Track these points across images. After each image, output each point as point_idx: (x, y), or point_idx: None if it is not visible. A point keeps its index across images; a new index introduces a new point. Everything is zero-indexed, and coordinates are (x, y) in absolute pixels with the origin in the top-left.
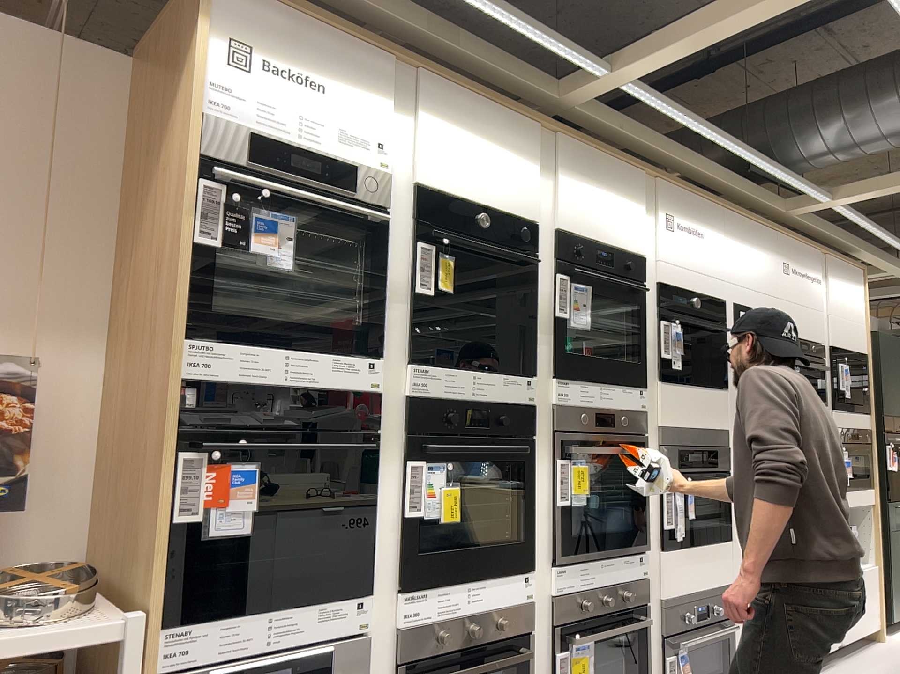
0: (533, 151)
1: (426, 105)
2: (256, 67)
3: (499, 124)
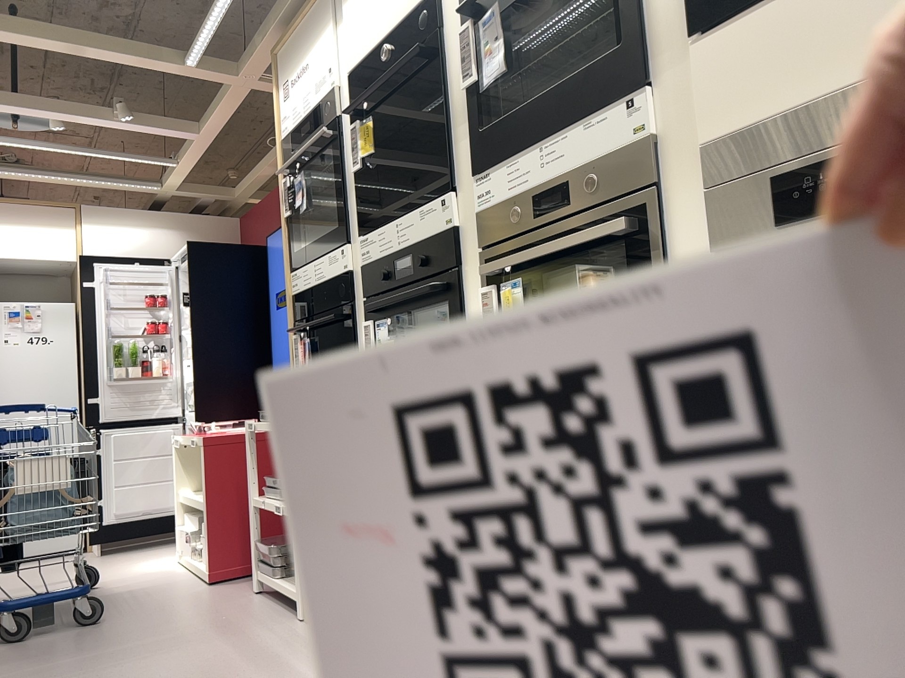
0: None
1: None
2: (285, 88)
3: None
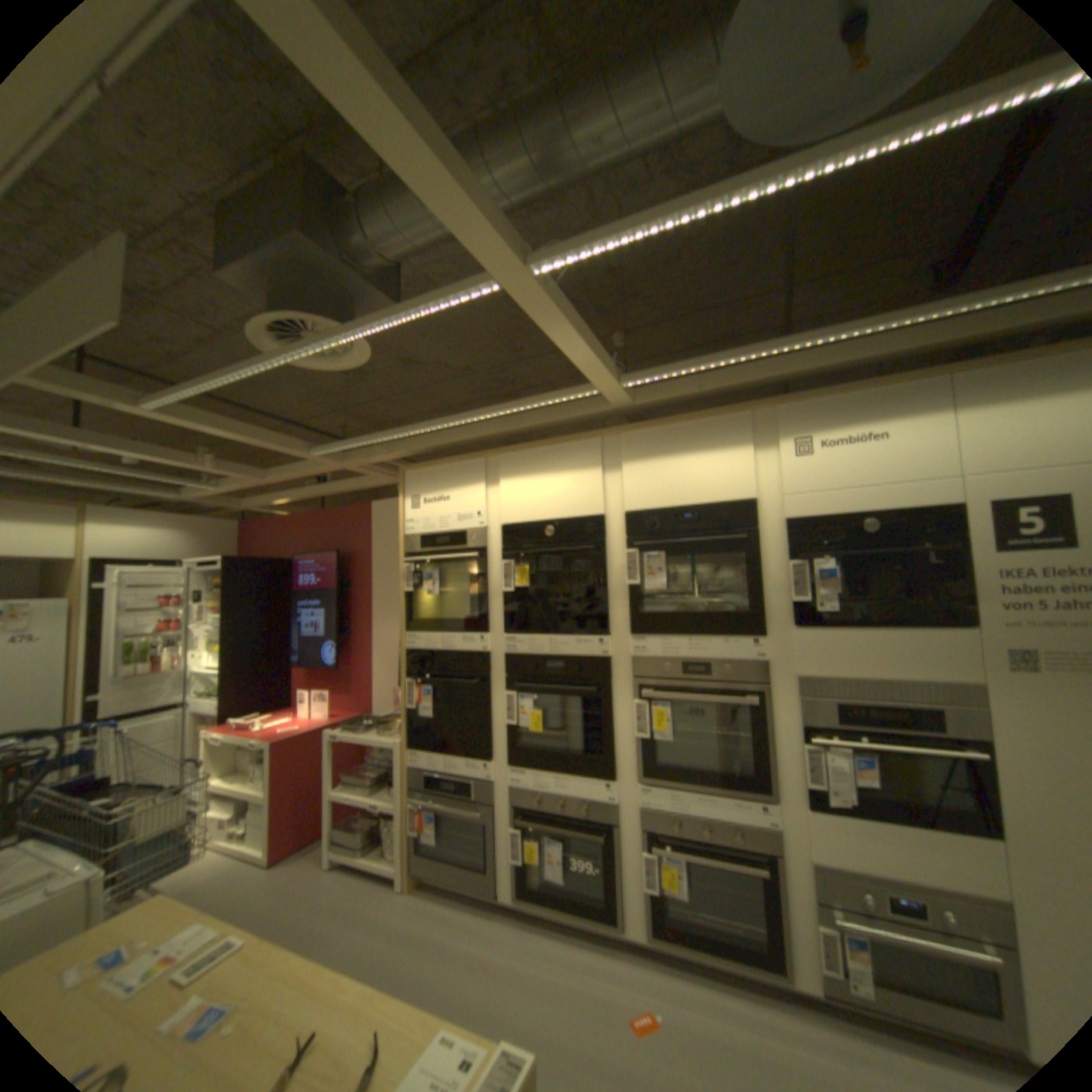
0: (597, 455)
1: (501, 471)
2: (415, 502)
3: (559, 452)
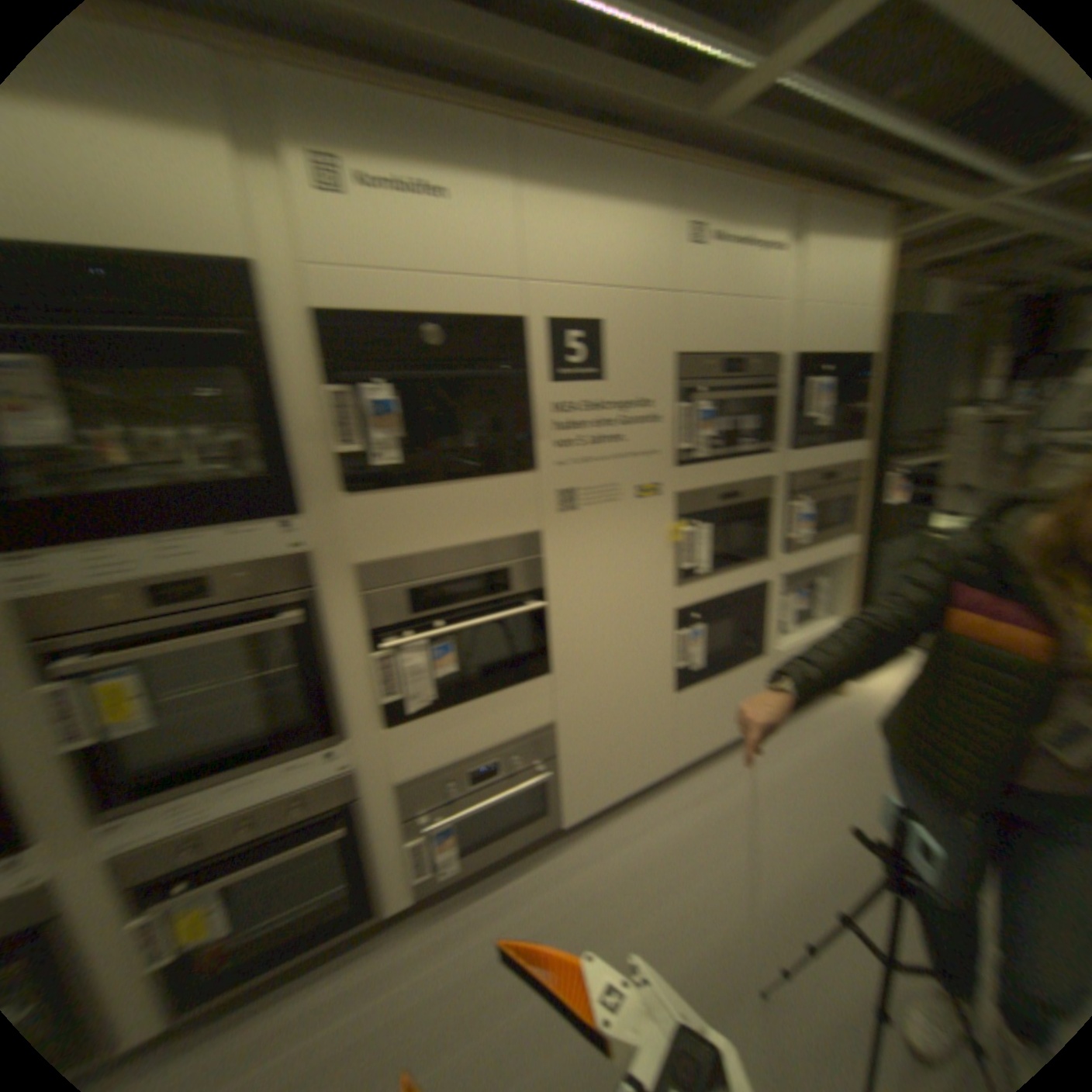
0: None
1: None
2: None
3: None
